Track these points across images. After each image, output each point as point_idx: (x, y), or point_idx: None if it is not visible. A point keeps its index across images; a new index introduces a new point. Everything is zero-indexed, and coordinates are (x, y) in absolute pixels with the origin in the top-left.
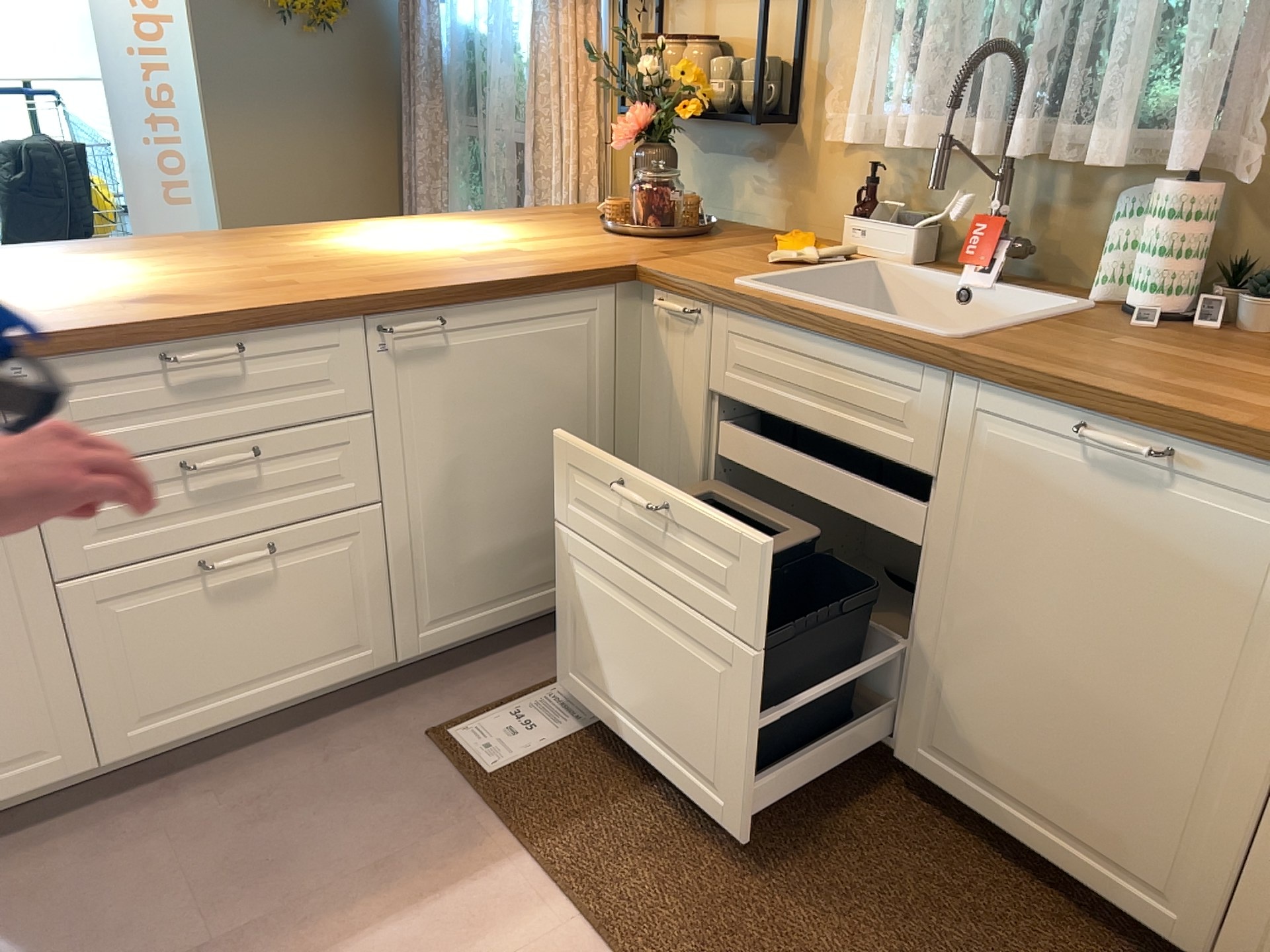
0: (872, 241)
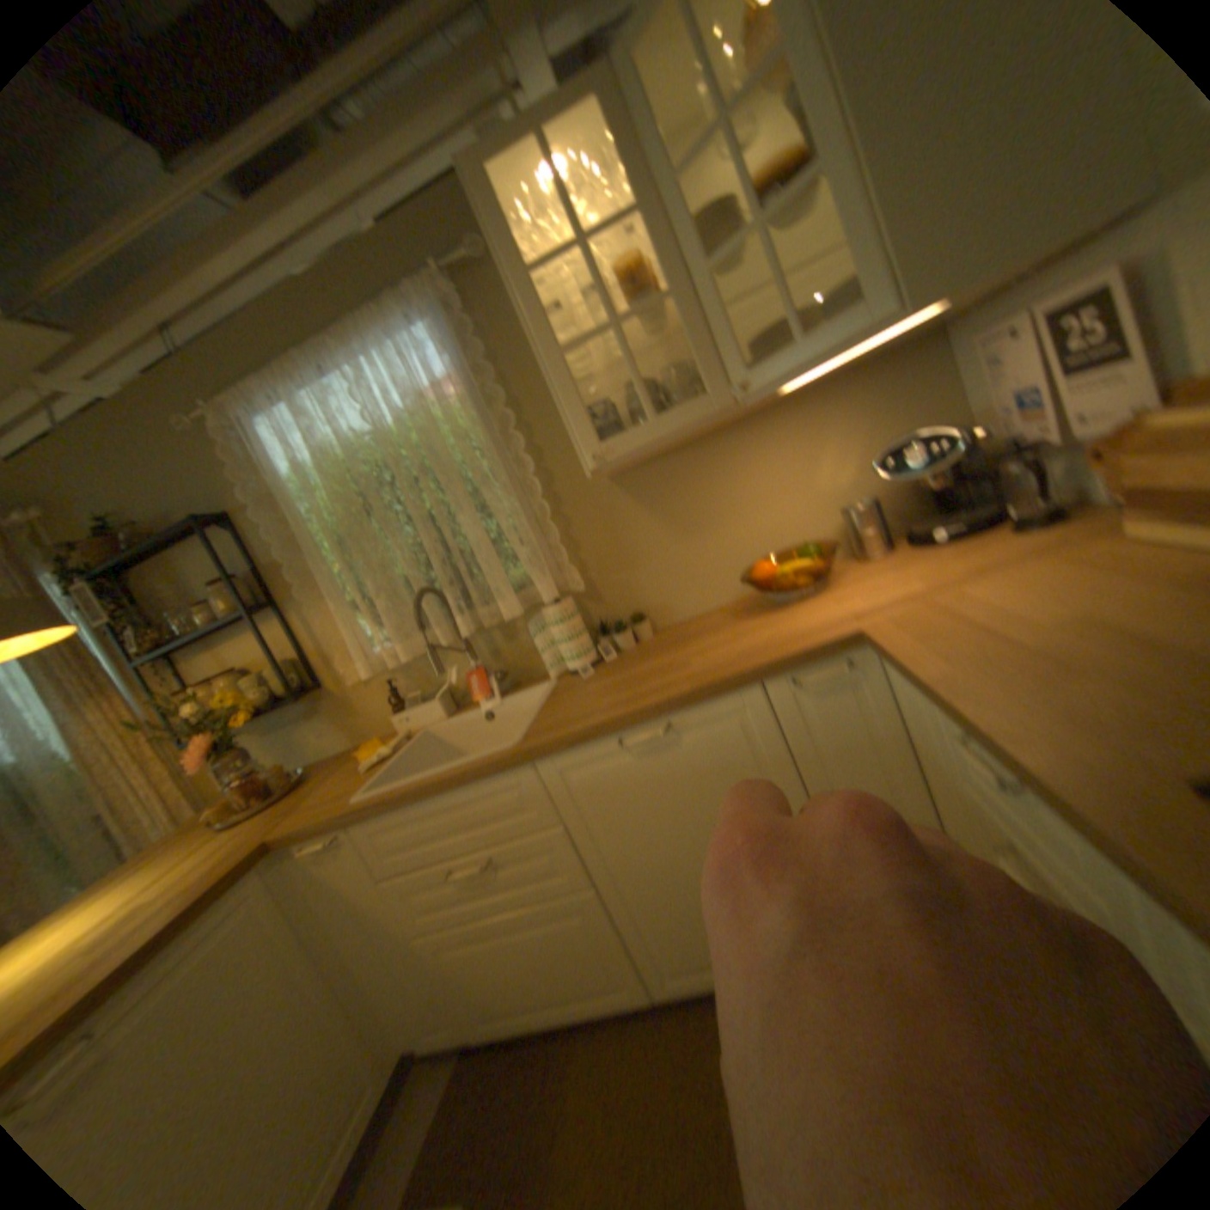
0: (417, 718)
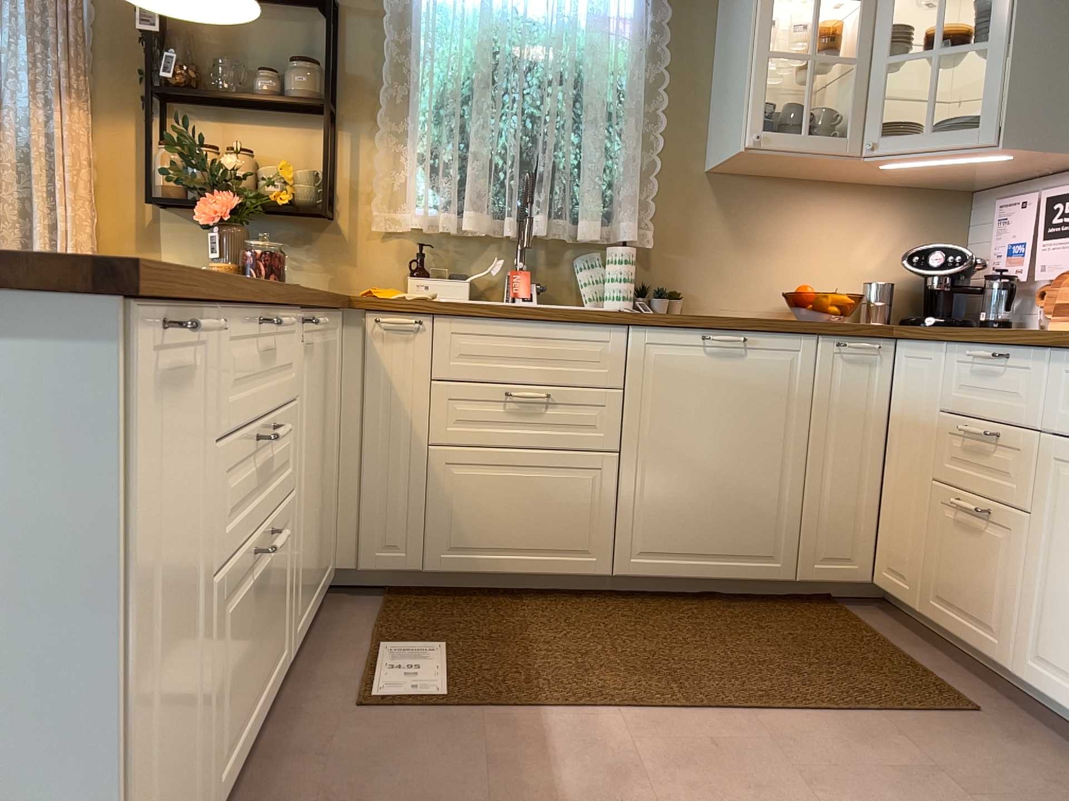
0: (437, 289)
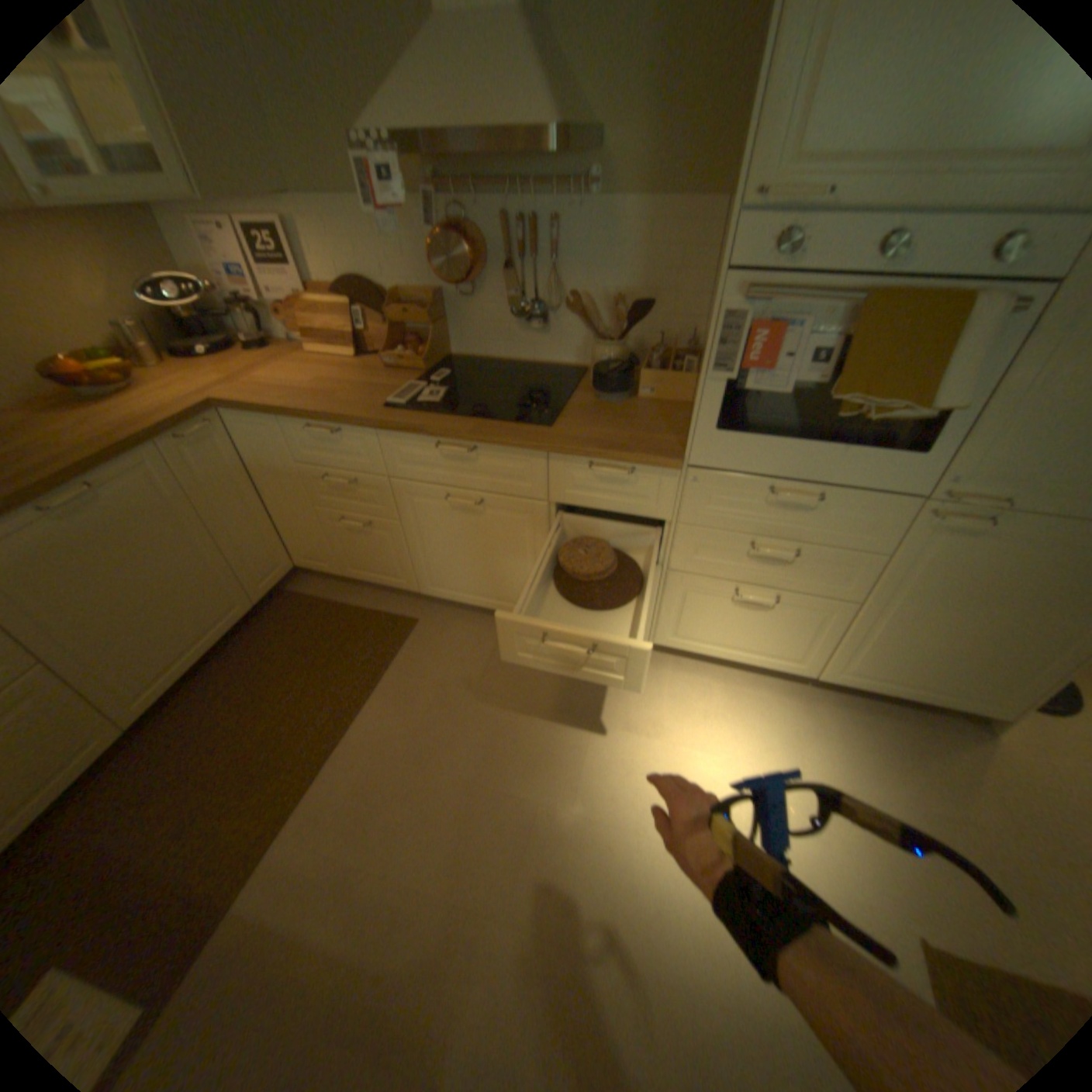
0: None
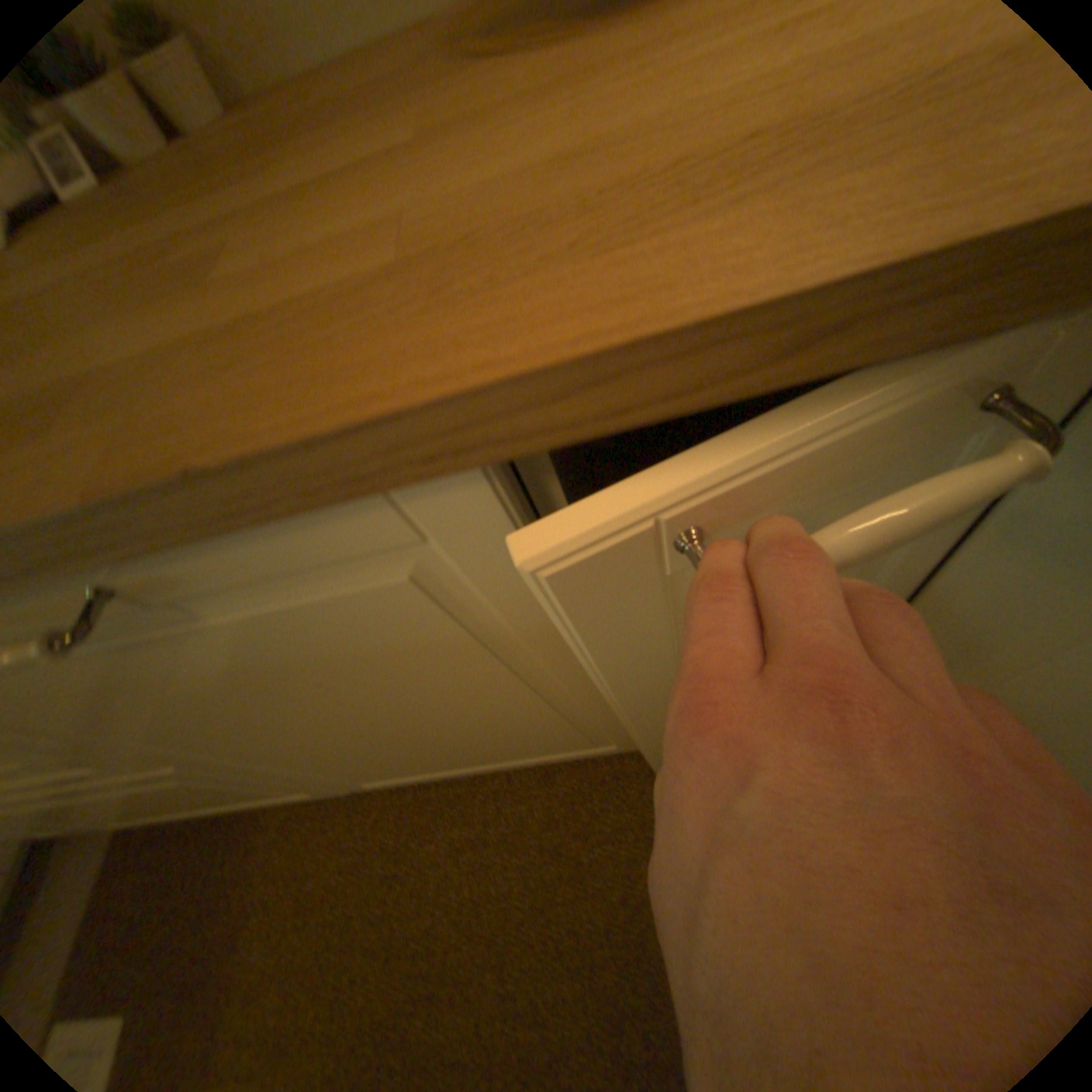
0: None
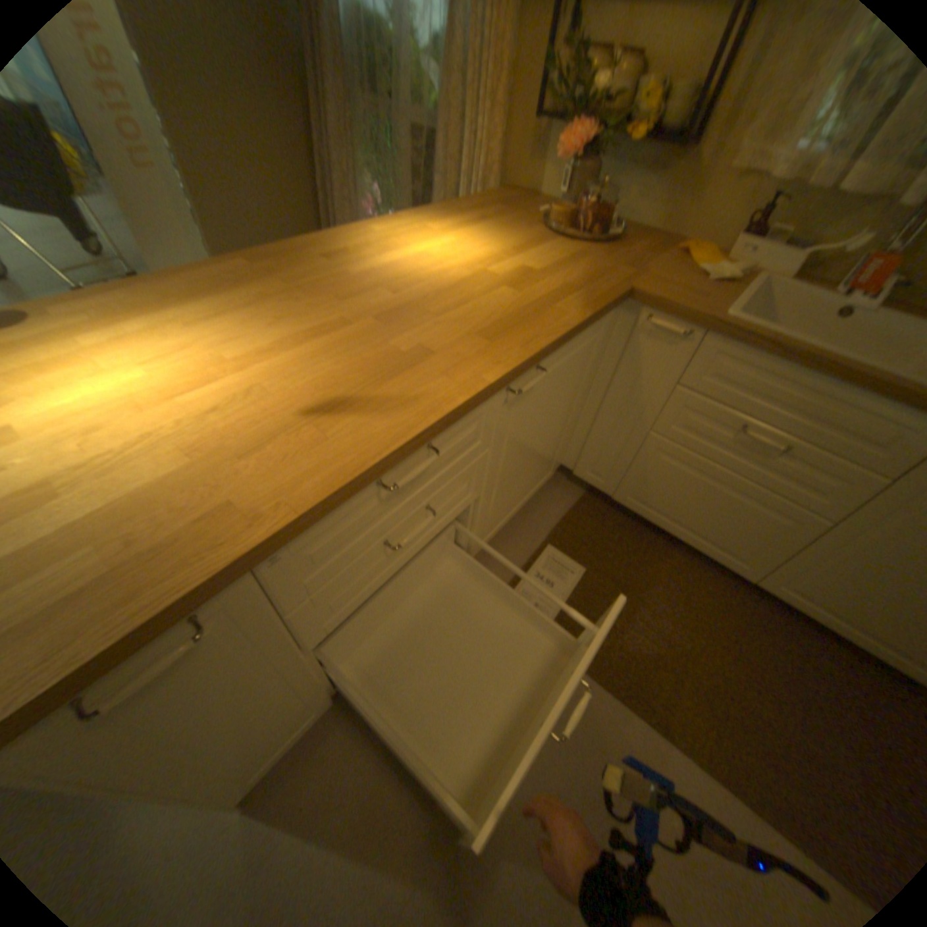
0: (765, 254)
